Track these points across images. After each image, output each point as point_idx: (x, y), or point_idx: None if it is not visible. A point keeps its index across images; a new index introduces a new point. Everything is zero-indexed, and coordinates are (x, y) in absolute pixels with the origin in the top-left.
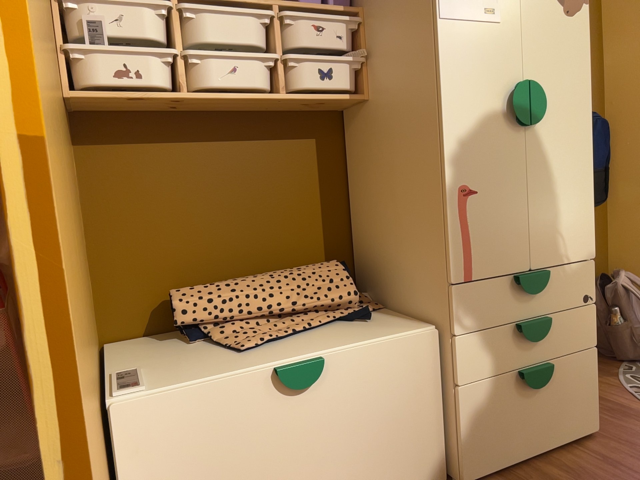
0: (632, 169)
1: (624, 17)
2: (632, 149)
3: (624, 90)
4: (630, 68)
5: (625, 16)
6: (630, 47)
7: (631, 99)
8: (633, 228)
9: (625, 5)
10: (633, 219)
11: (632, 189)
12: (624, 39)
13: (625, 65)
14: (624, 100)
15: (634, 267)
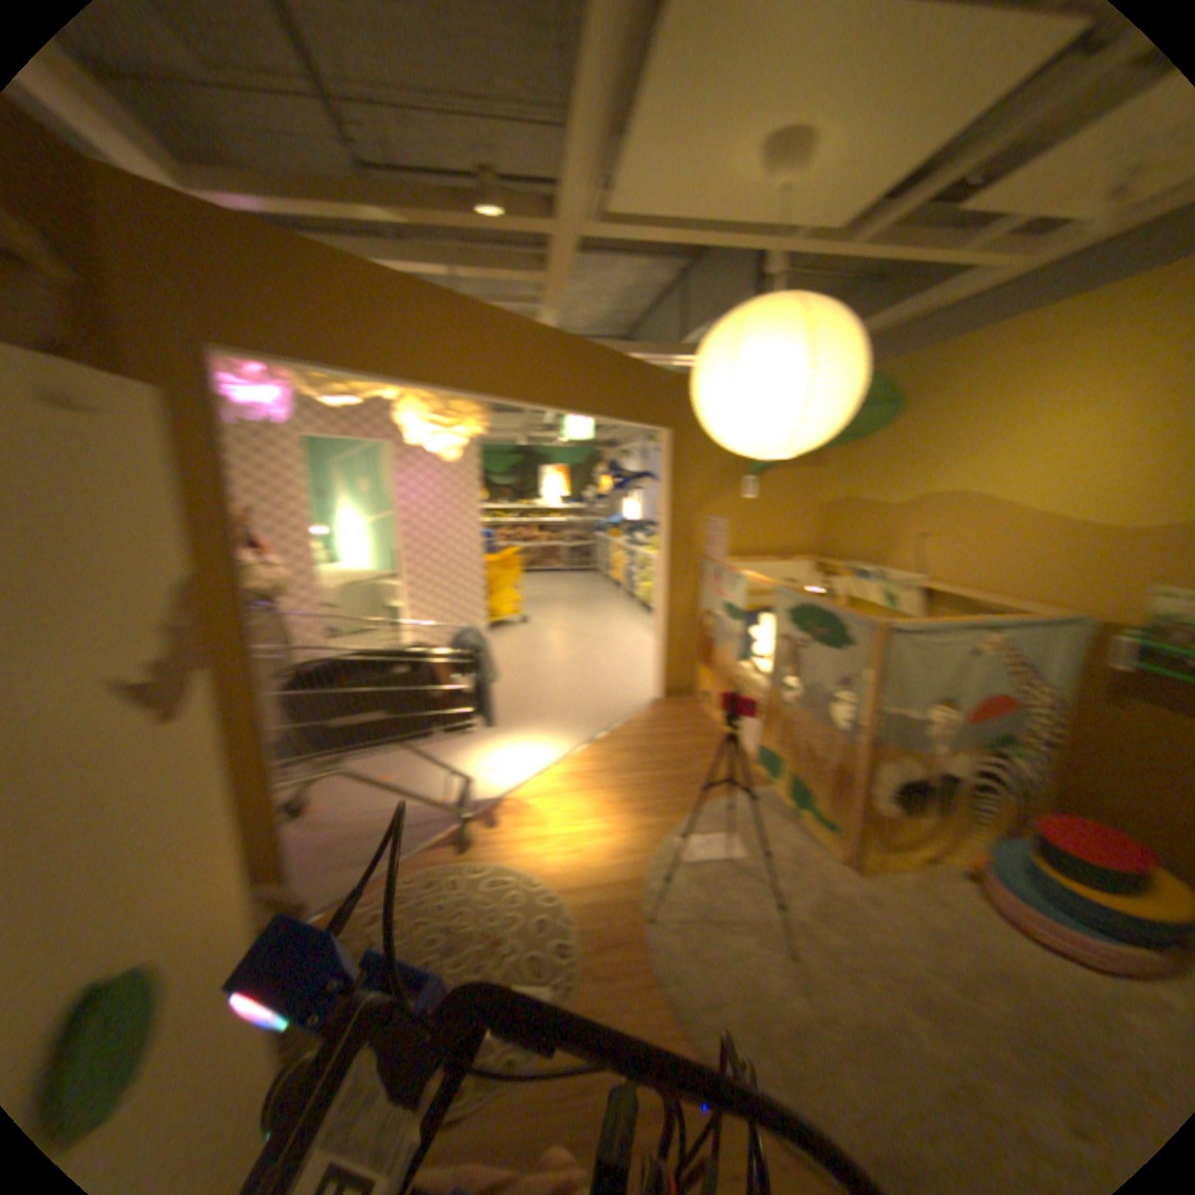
0: (241, 734)
1: (197, 512)
2: (237, 706)
3: (212, 622)
4: (219, 589)
5: (198, 509)
6: (214, 558)
7: (226, 634)
8: (253, 814)
9: (196, 493)
10: (251, 801)
11: (245, 761)
12: (202, 544)
13: (209, 586)
14: (214, 637)
15: (261, 864)
